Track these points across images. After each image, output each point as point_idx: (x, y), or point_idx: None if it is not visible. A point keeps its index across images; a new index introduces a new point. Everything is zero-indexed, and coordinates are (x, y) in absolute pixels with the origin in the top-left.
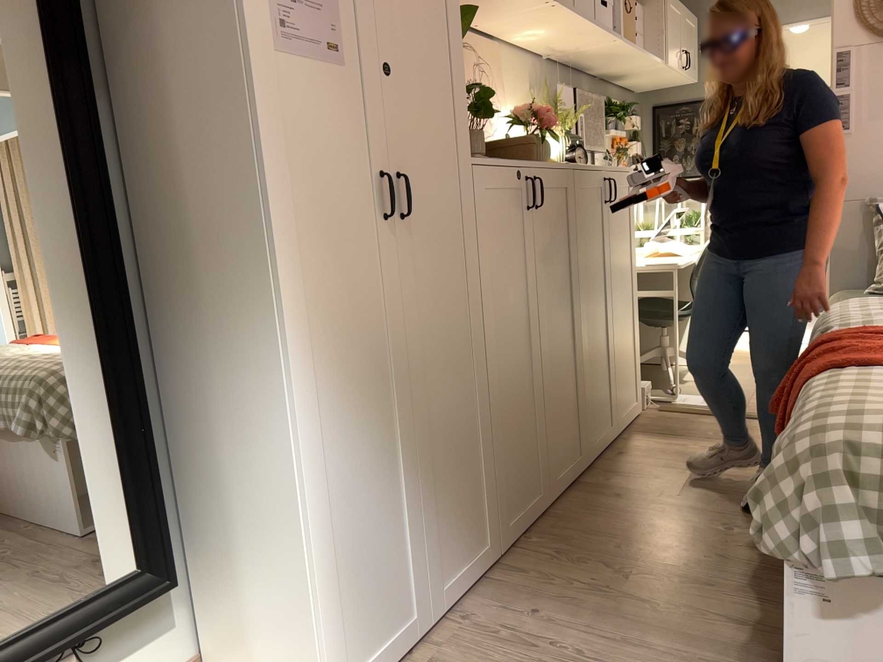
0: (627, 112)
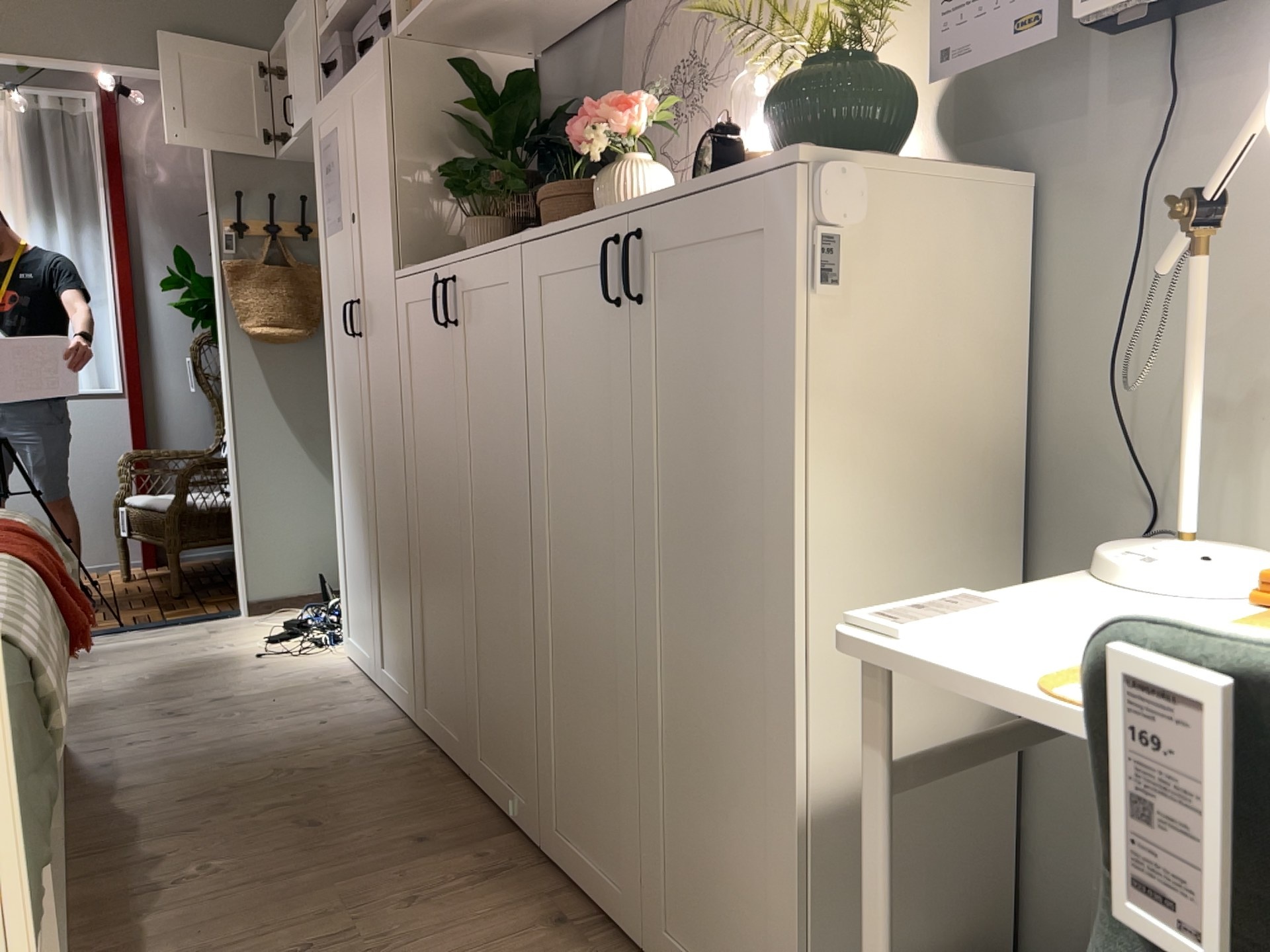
0: None
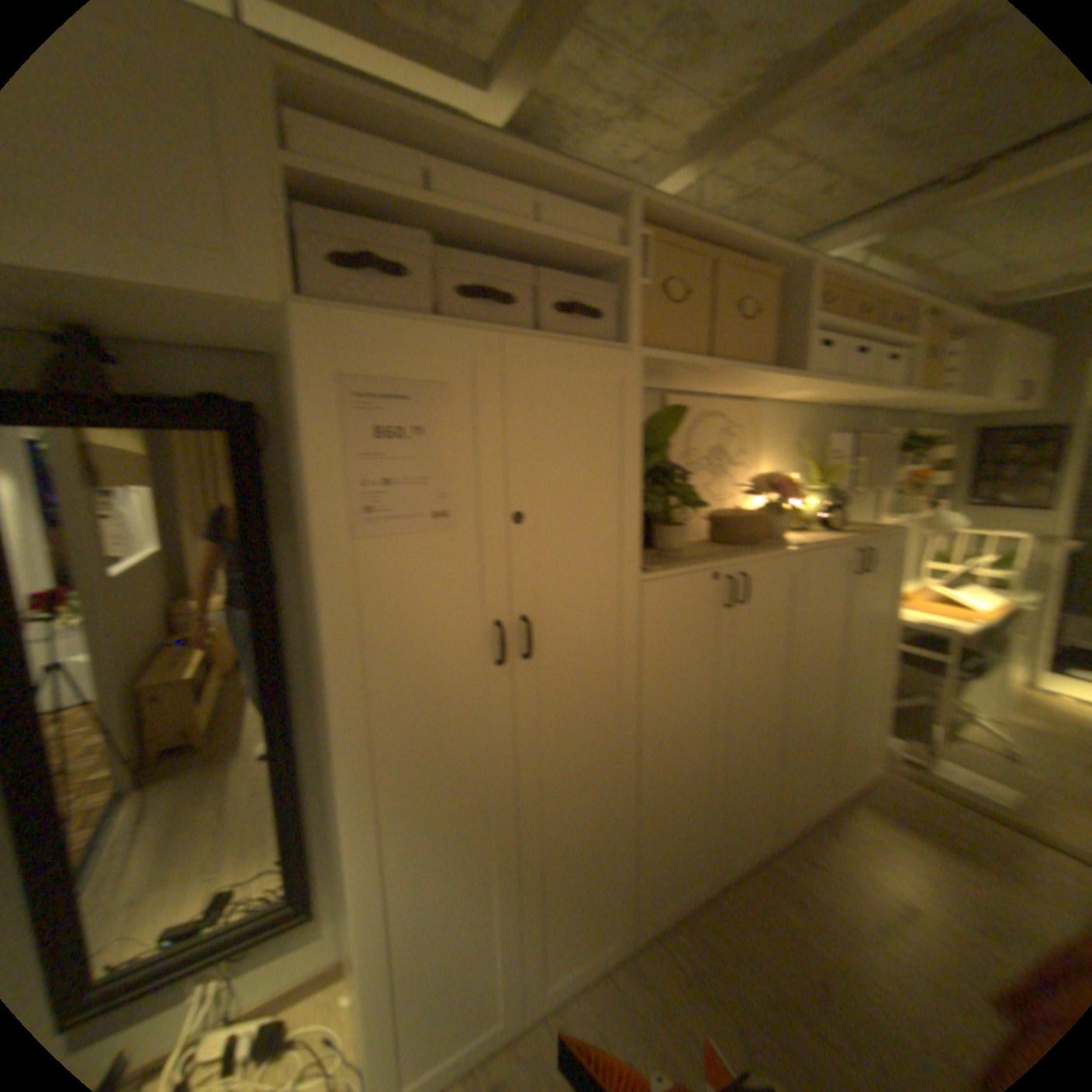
0: (939, 440)
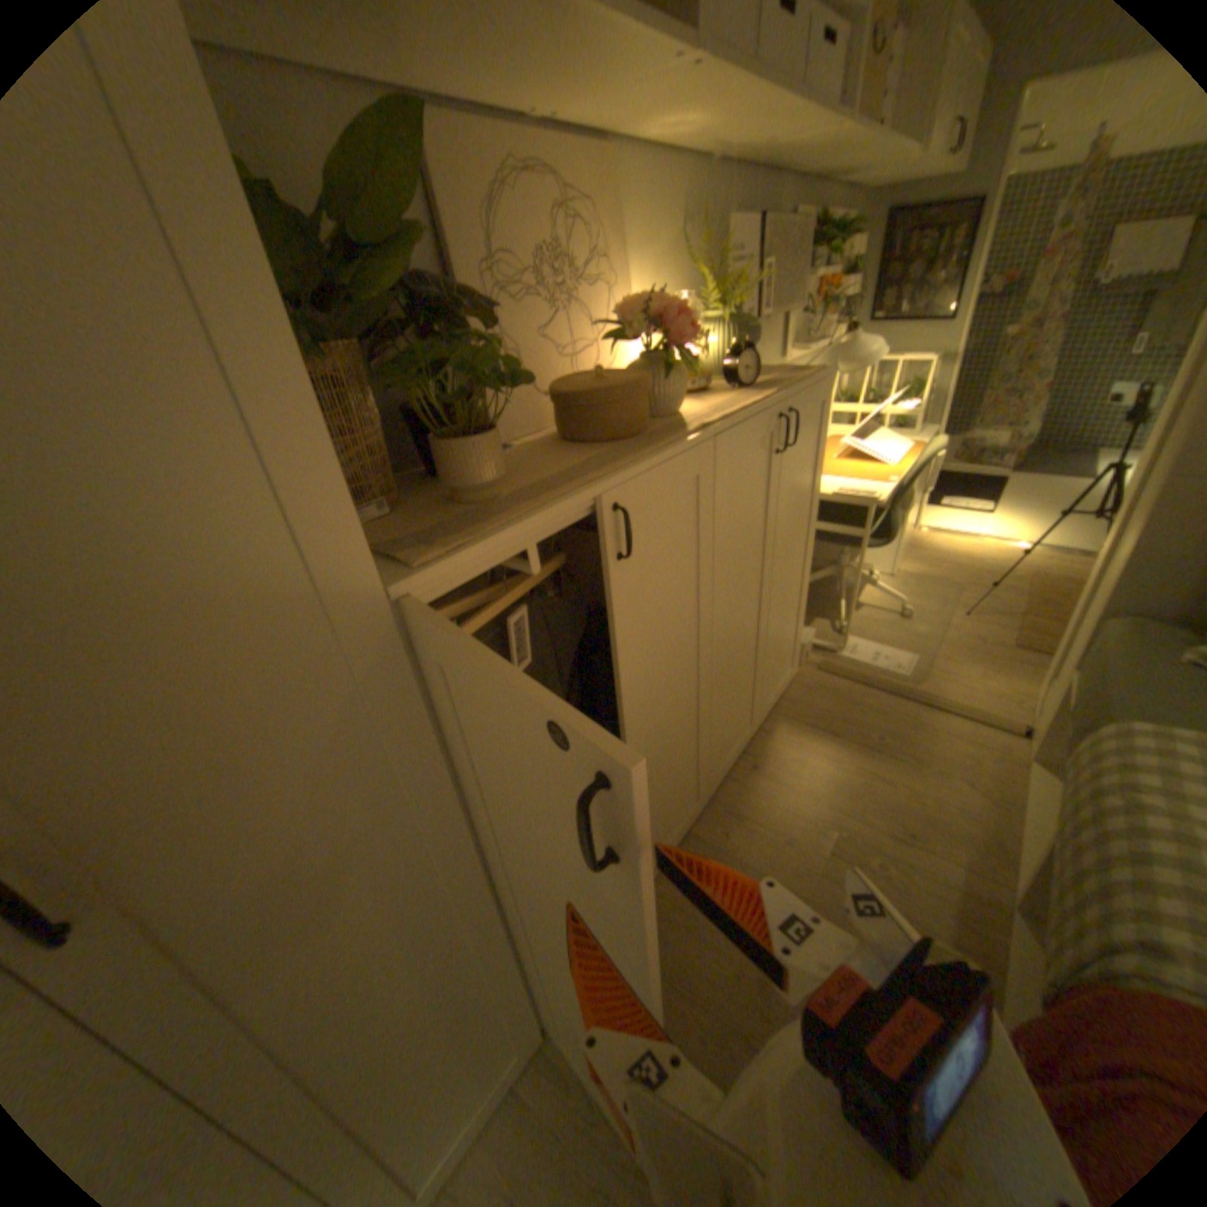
0: (850, 225)
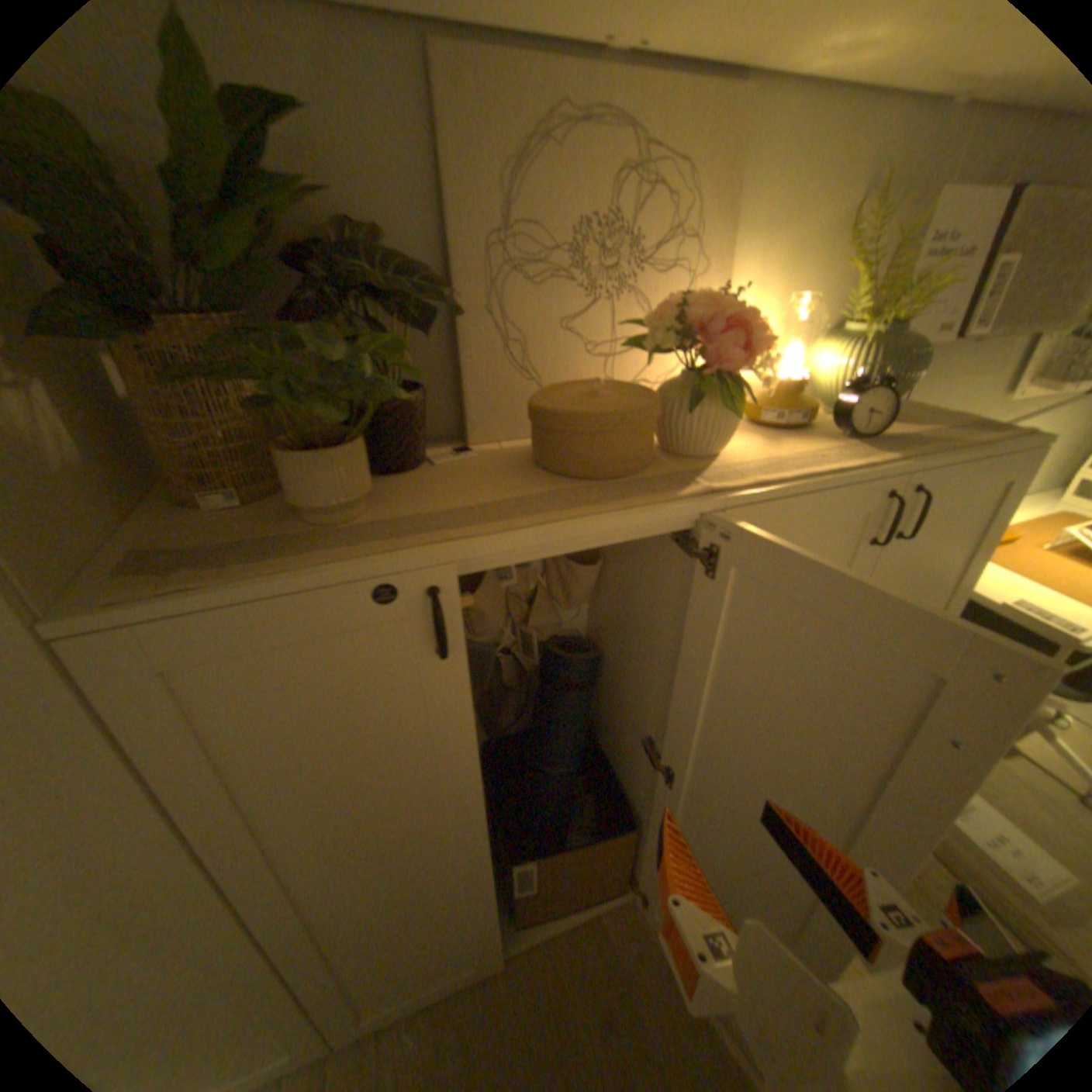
0: None
